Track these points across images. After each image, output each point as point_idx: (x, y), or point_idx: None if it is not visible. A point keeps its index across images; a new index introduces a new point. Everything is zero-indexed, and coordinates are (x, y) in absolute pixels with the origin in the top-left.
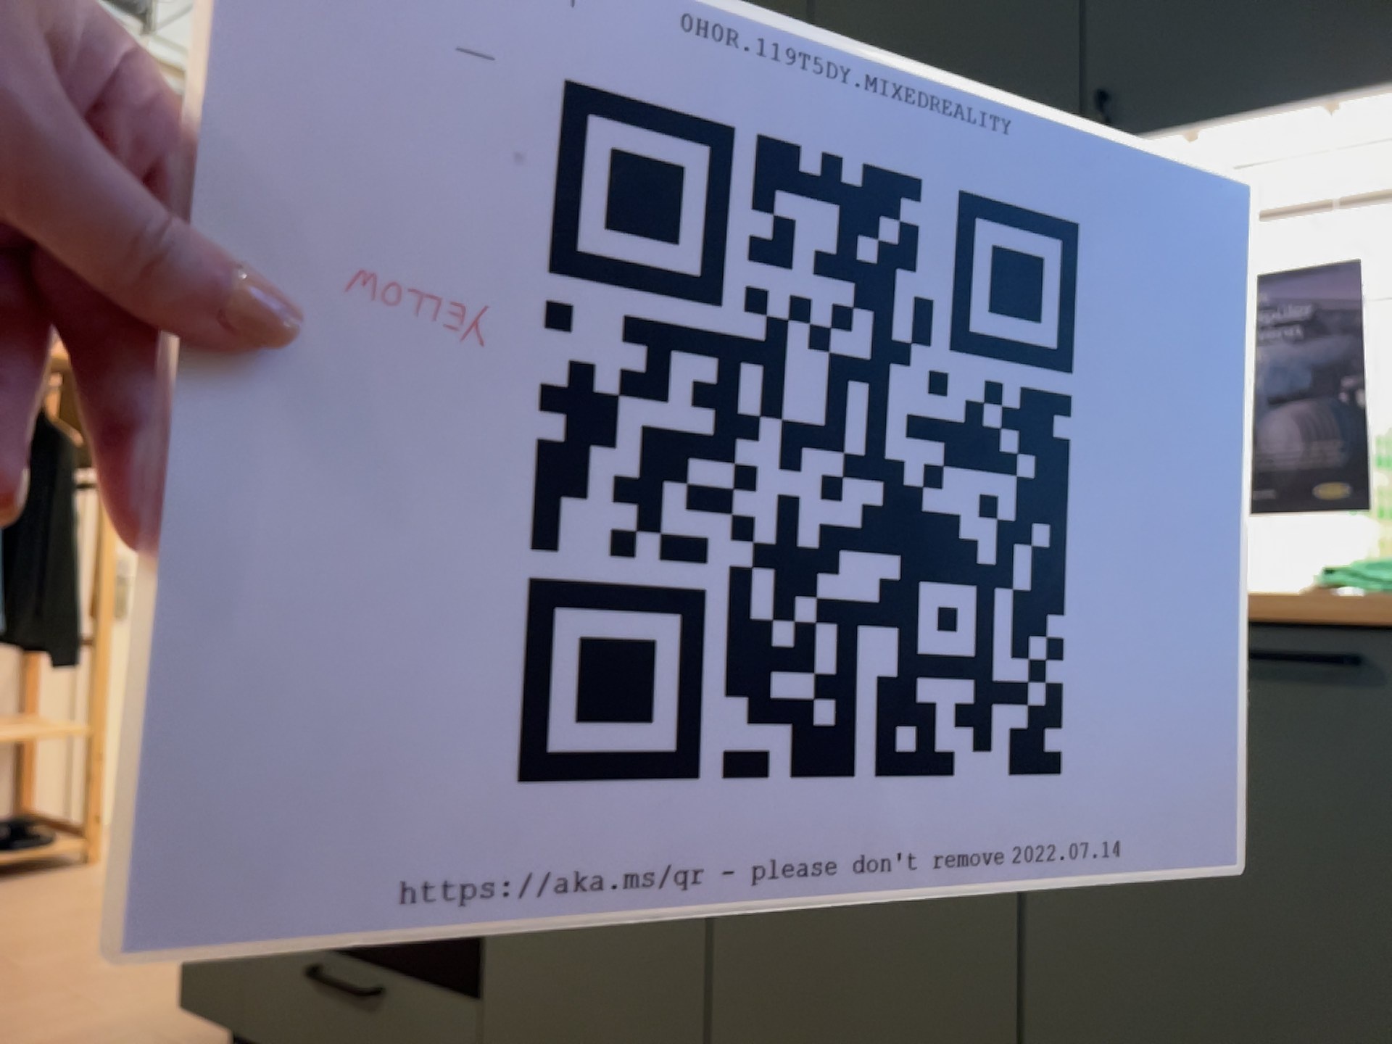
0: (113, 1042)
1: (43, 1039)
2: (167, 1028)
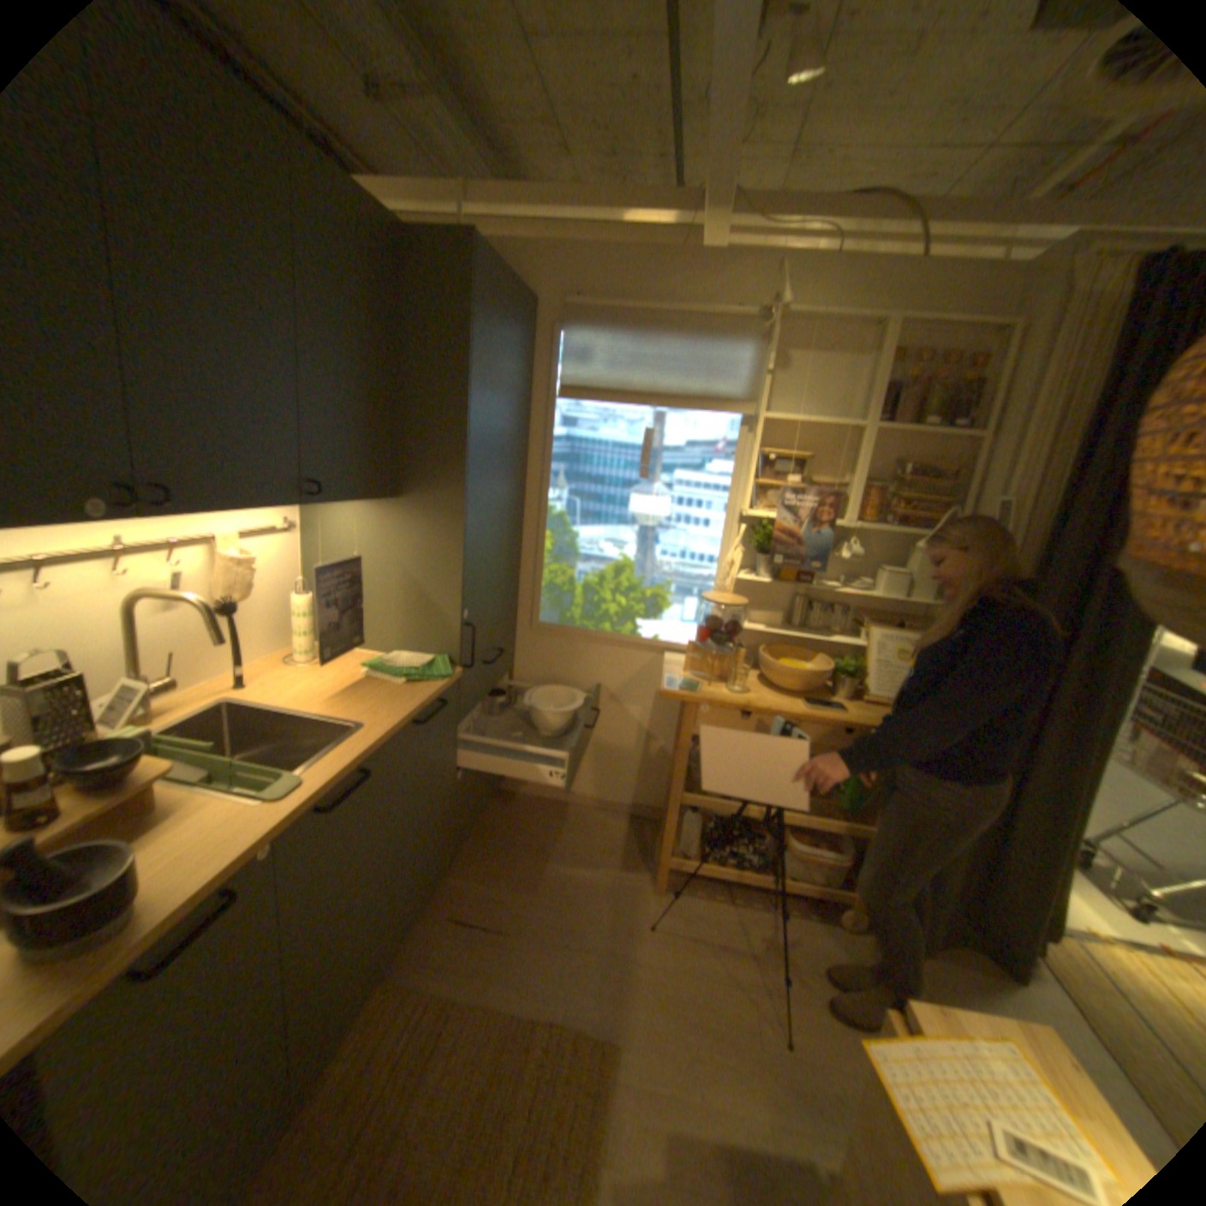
0: None
1: None
2: None
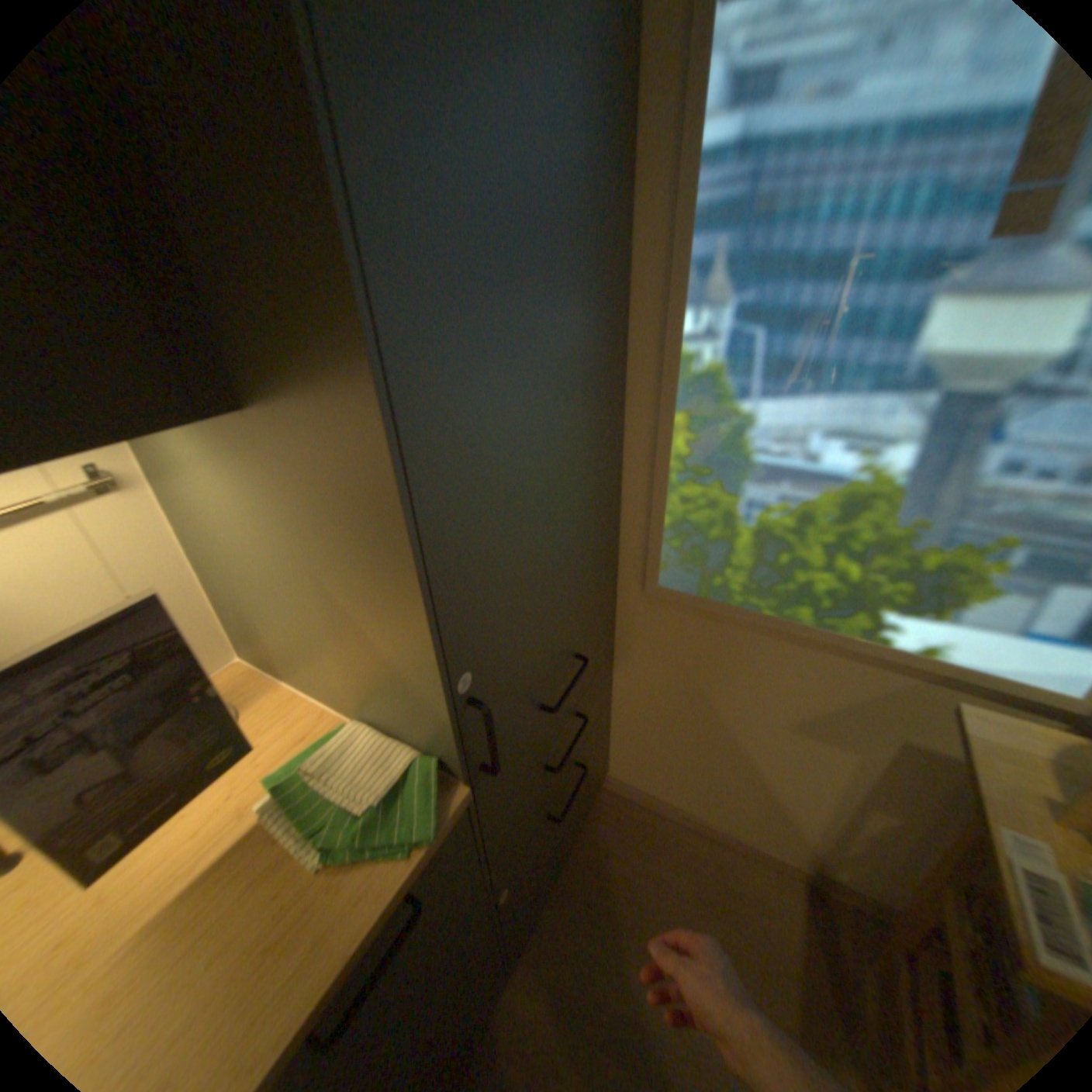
0: None
1: None
2: None
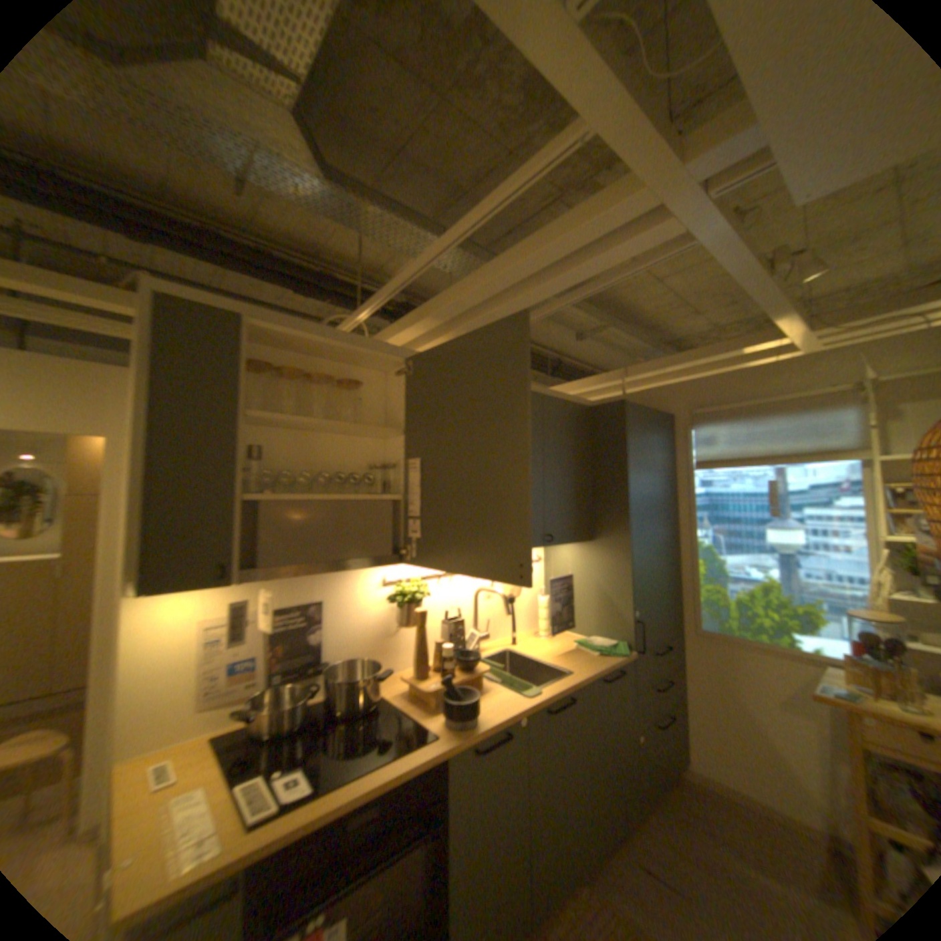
0: None
1: None
2: None
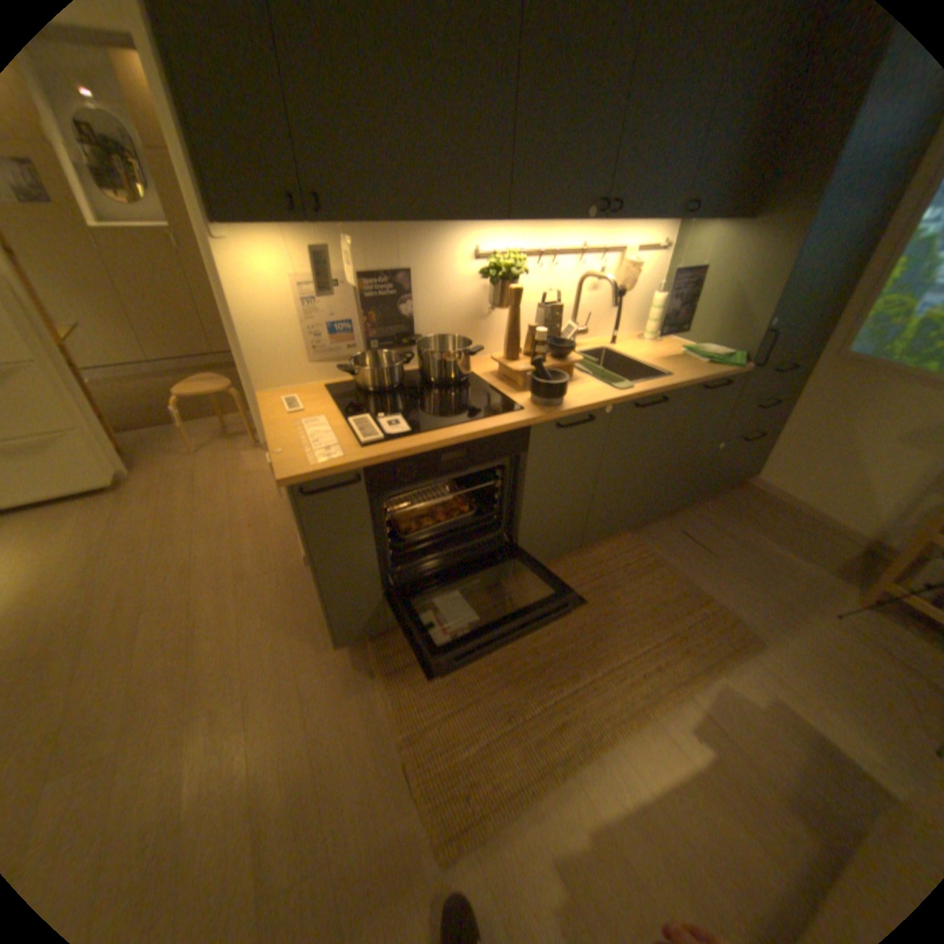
0: (287, 688)
1: (254, 723)
2: (289, 664)
